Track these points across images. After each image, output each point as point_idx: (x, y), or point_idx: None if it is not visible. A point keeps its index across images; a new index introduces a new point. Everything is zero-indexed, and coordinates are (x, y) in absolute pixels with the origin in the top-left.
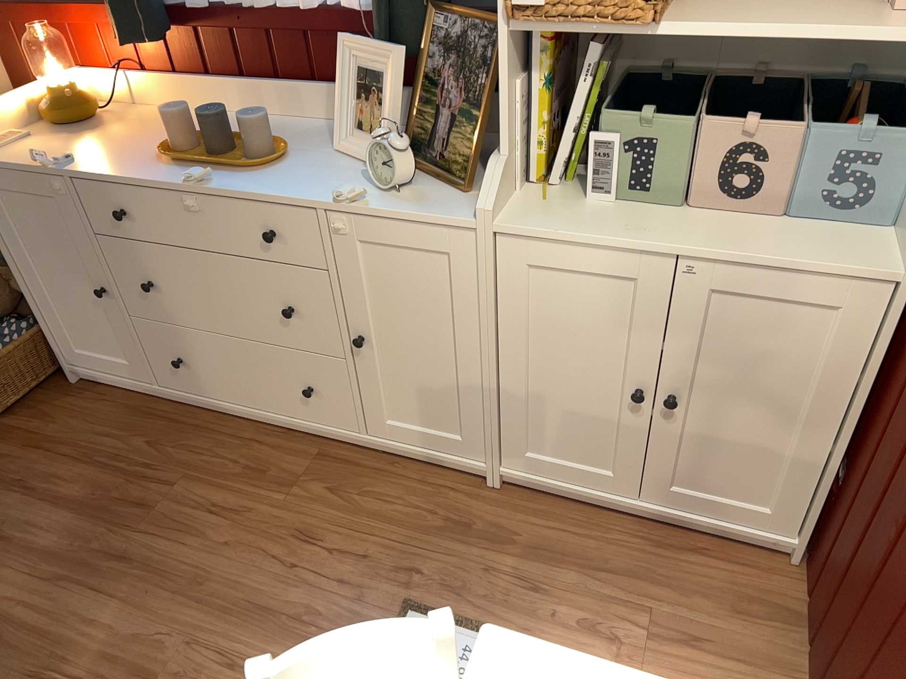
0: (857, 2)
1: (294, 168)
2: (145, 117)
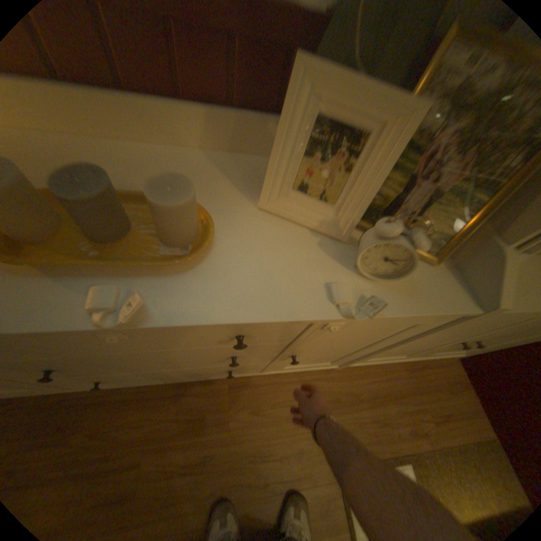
0: None
1: (240, 252)
2: None
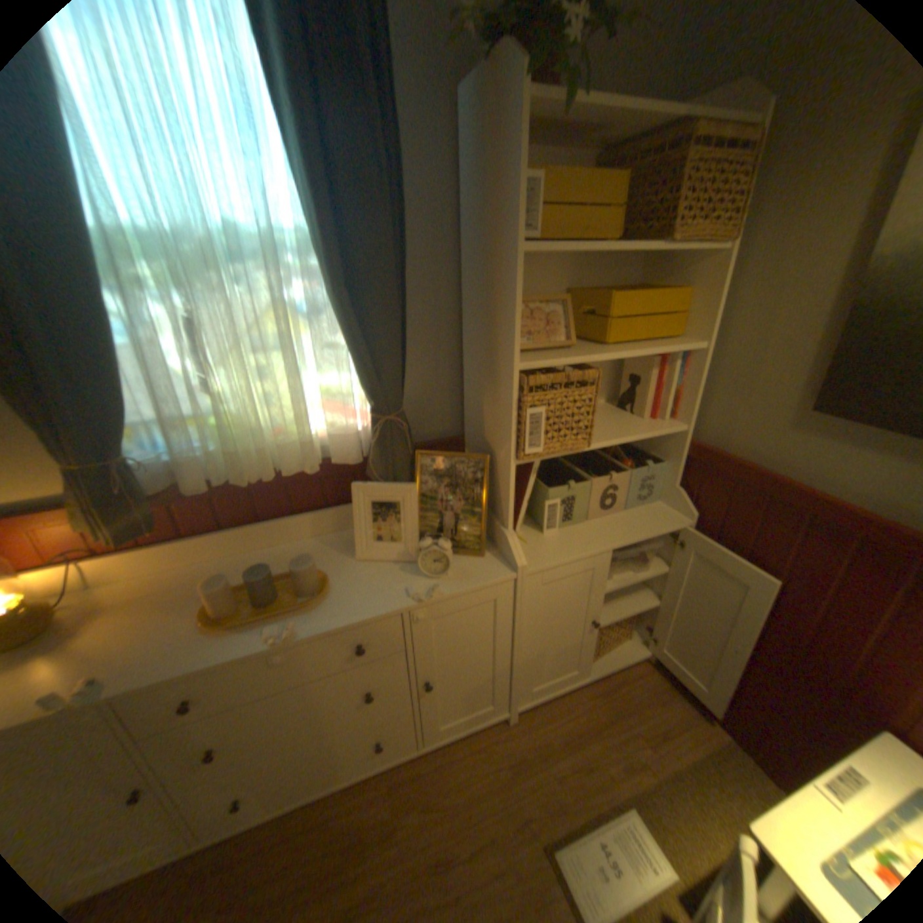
0: (619, 417)
1: (346, 590)
2: (119, 597)
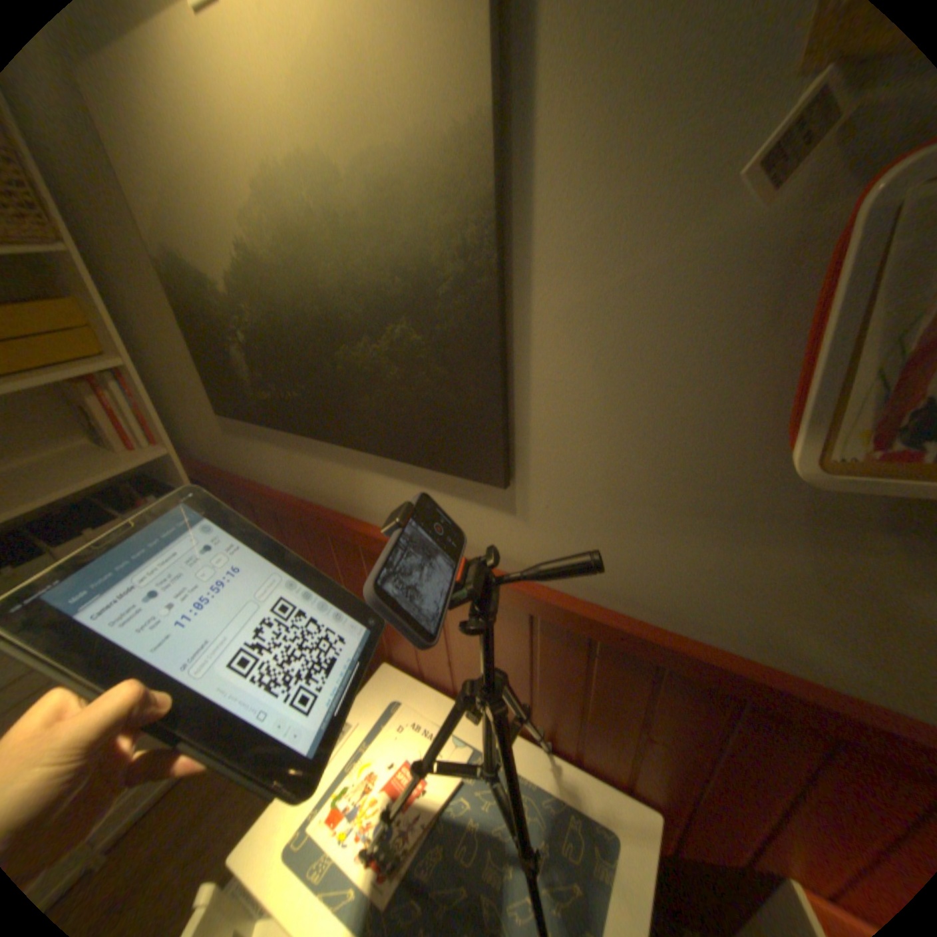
0: (90, 458)
1: None
2: None
